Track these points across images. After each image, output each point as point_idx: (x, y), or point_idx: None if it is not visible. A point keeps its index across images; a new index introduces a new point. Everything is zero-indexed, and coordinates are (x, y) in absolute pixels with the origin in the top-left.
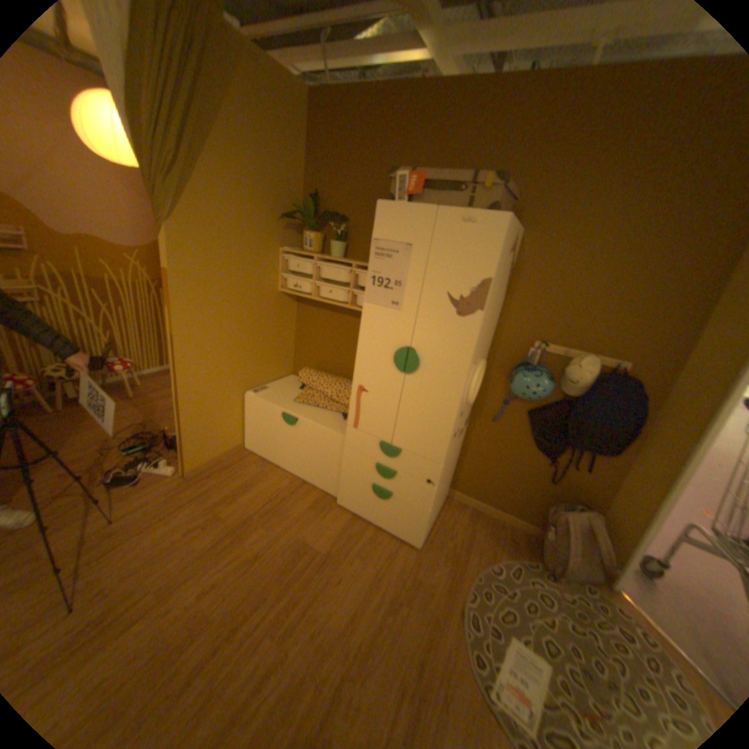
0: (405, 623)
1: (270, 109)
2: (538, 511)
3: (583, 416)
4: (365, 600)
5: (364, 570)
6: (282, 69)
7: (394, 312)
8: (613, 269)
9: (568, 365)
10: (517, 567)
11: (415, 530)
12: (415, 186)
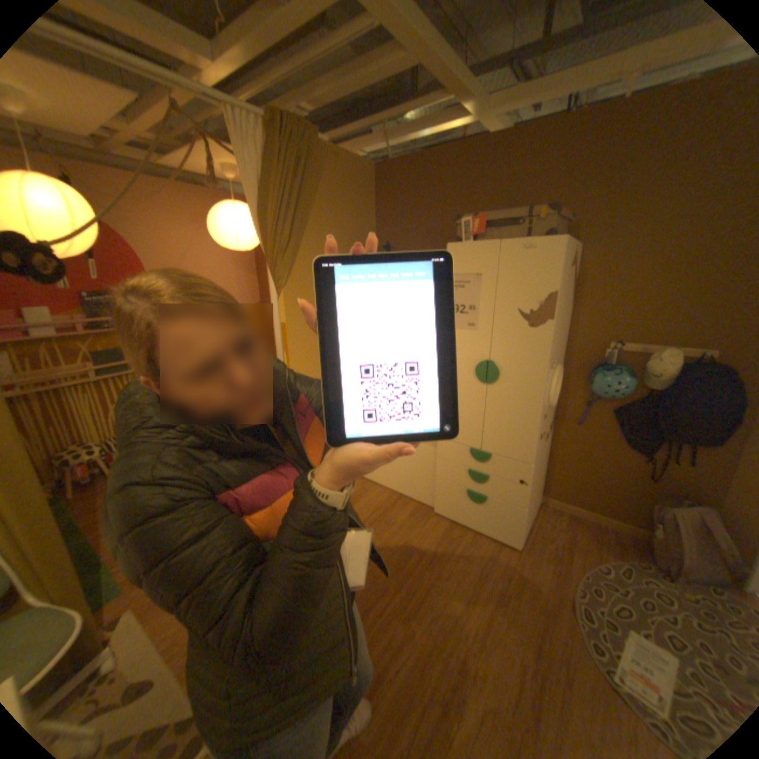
0: (517, 614)
1: (348, 188)
2: (642, 513)
3: (673, 408)
4: (475, 594)
5: (470, 569)
6: (354, 156)
7: (471, 333)
8: (679, 265)
9: (648, 361)
10: (627, 568)
11: (514, 532)
12: (475, 225)
